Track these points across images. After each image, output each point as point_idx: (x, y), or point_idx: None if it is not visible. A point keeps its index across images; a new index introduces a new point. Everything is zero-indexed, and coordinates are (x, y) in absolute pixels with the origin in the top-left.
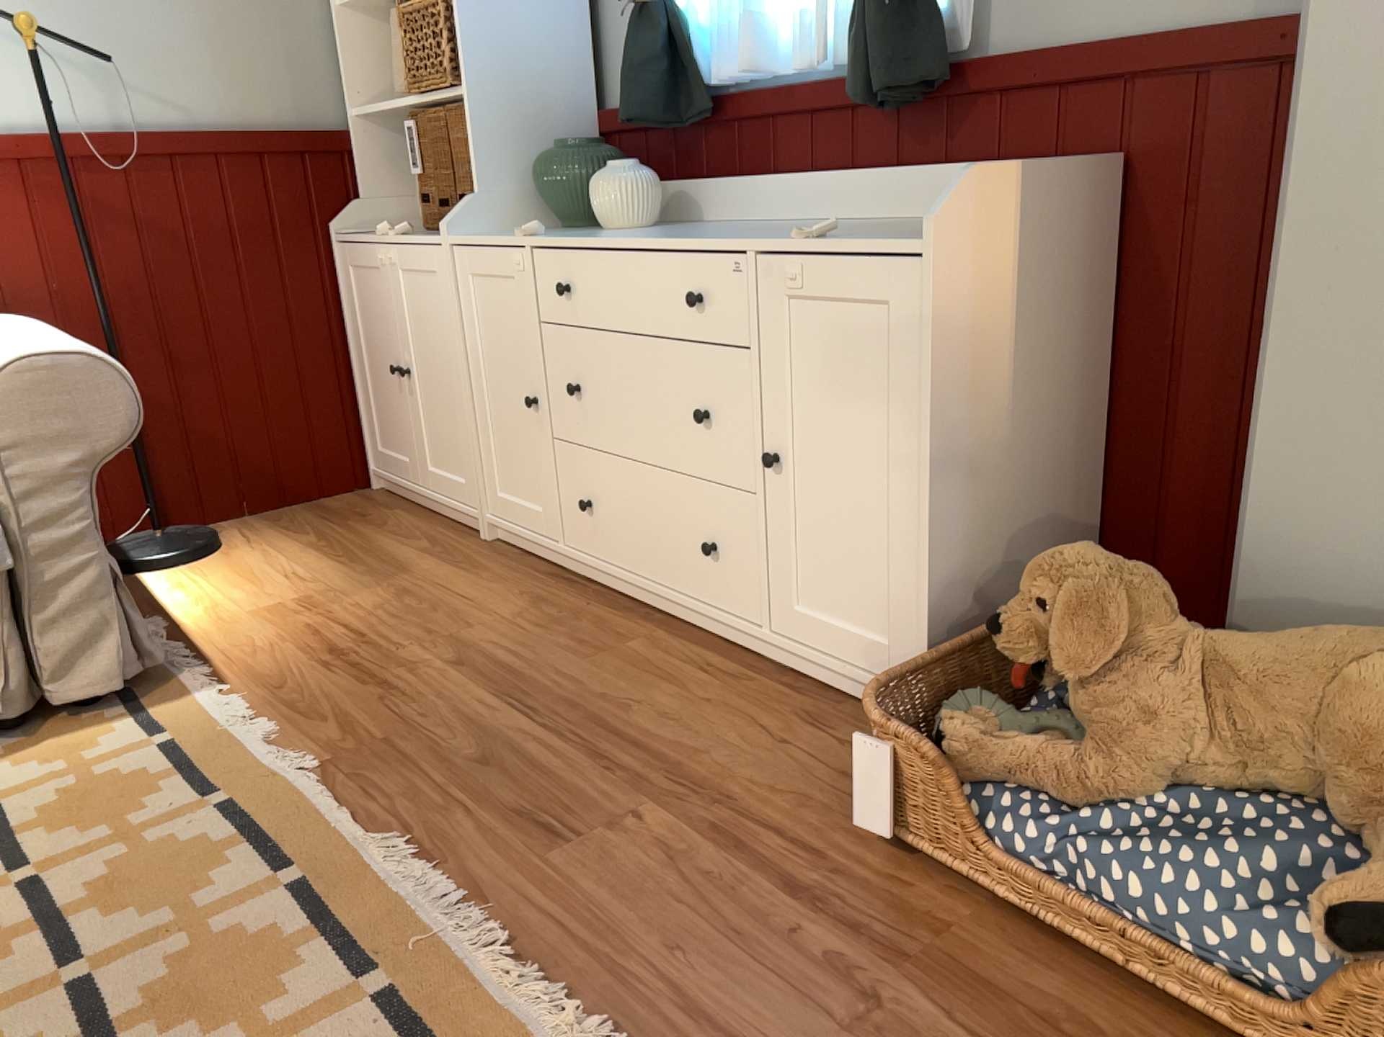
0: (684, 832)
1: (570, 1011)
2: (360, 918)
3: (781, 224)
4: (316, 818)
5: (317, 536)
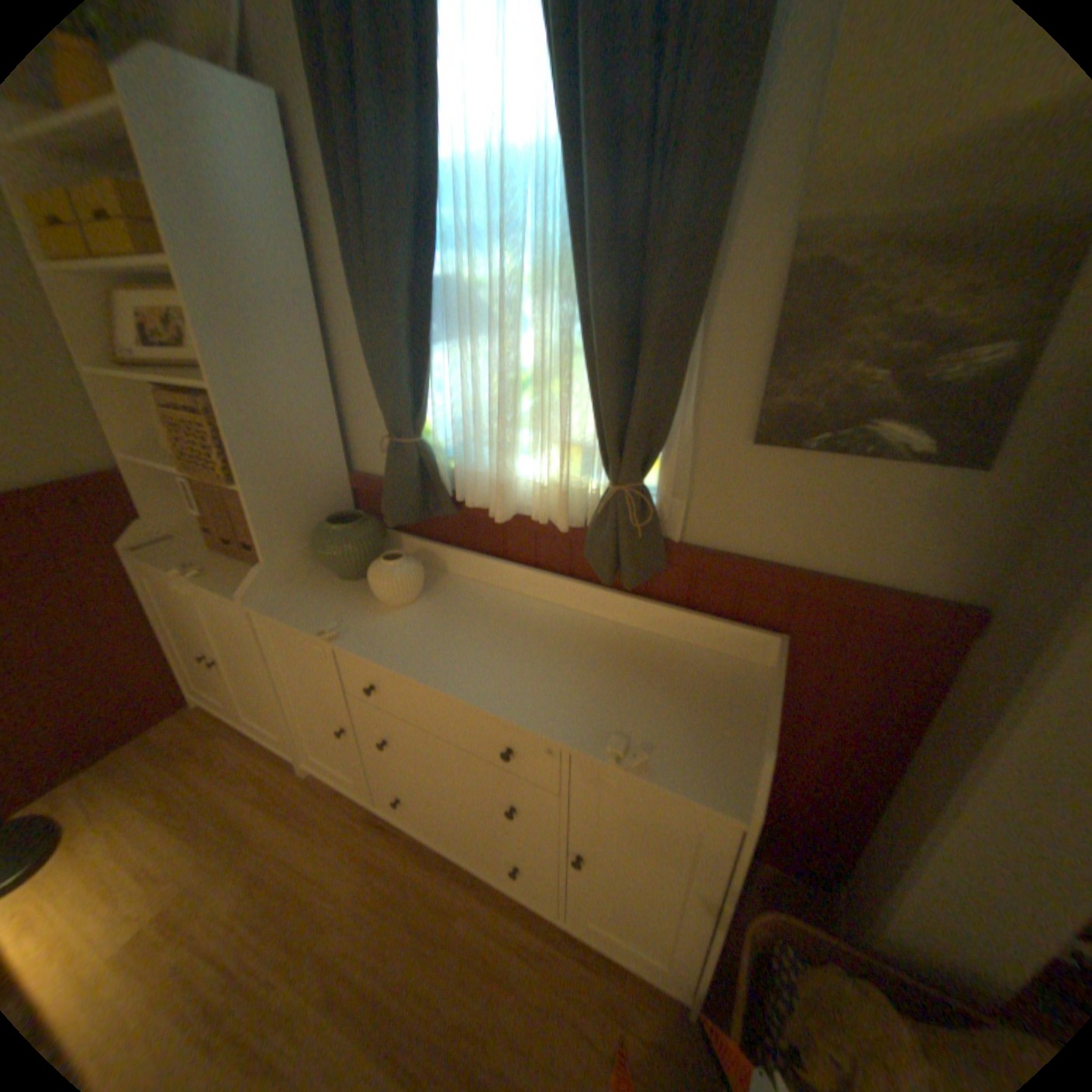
0: None
1: None
2: None
3: (527, 608)
4: None
5: (153, 794)
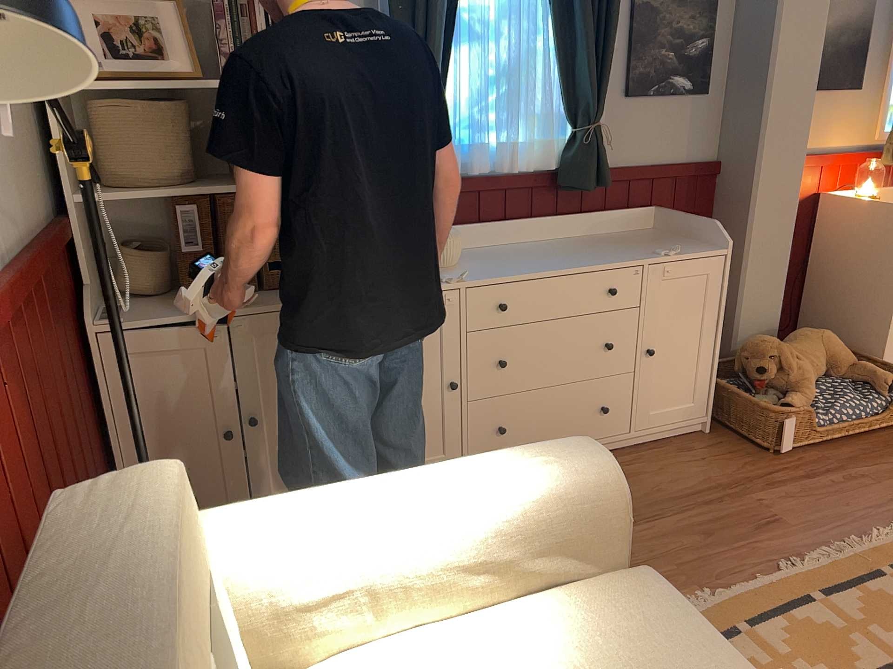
0: (772, 491)
1: (887, 529)
2: (848, 574)
3: (519, 246)
4: (766, 588)
5: None
